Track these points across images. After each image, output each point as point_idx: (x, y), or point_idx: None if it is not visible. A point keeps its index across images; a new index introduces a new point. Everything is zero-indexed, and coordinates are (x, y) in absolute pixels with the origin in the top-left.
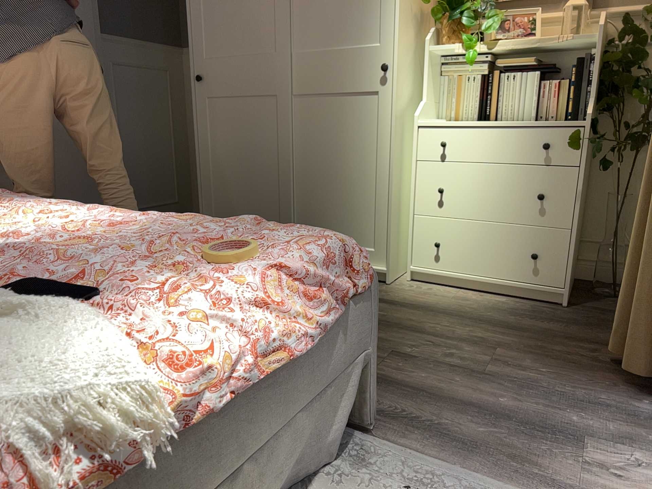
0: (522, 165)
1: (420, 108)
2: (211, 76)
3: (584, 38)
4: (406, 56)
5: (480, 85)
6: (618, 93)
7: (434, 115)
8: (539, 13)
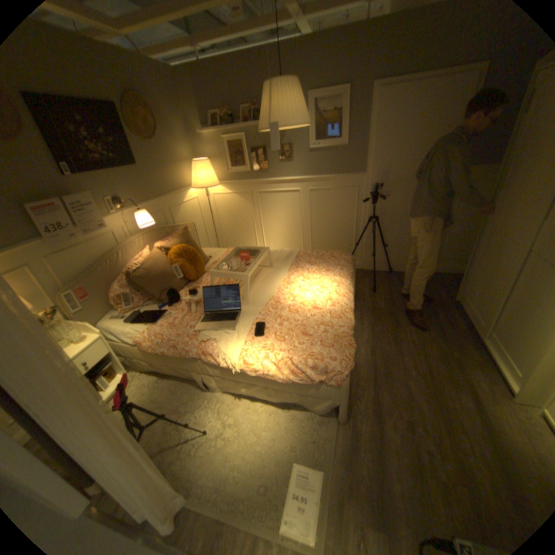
0: None
1: None
2: (496, 211)
3: None
4: None
5: None
6: None
7: None
8: None
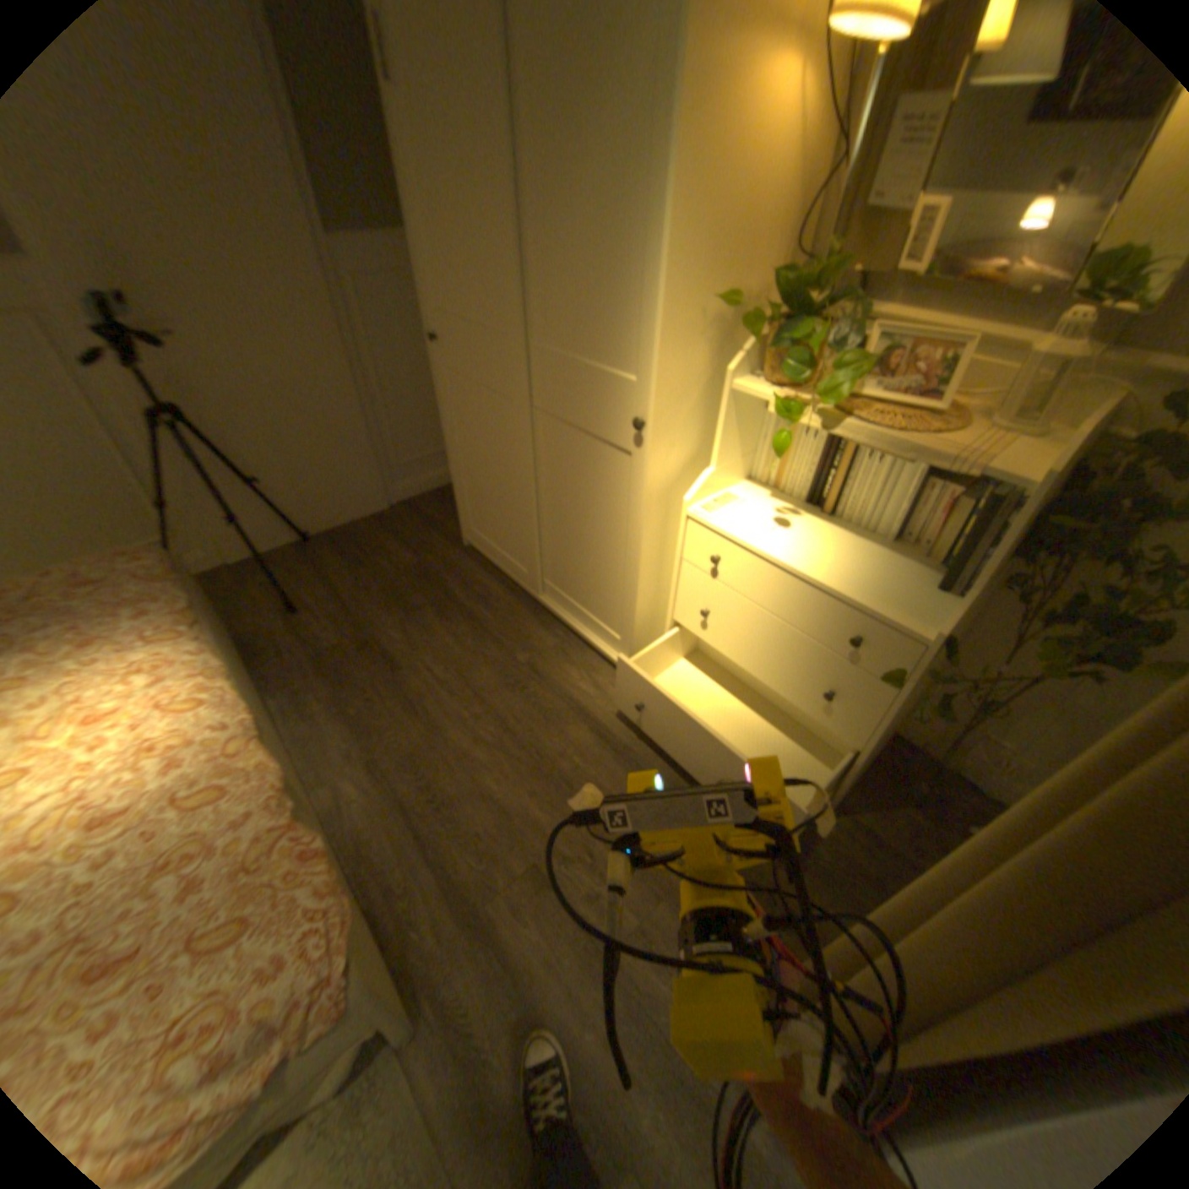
0: (816, 641)
1: (698, 483)
2: (442, 336)
3: (1024, 456)
4: (683, 400)
5: (818, 451)
6: (1064, 556)
7: (739, 473)
8: (973, 346)
